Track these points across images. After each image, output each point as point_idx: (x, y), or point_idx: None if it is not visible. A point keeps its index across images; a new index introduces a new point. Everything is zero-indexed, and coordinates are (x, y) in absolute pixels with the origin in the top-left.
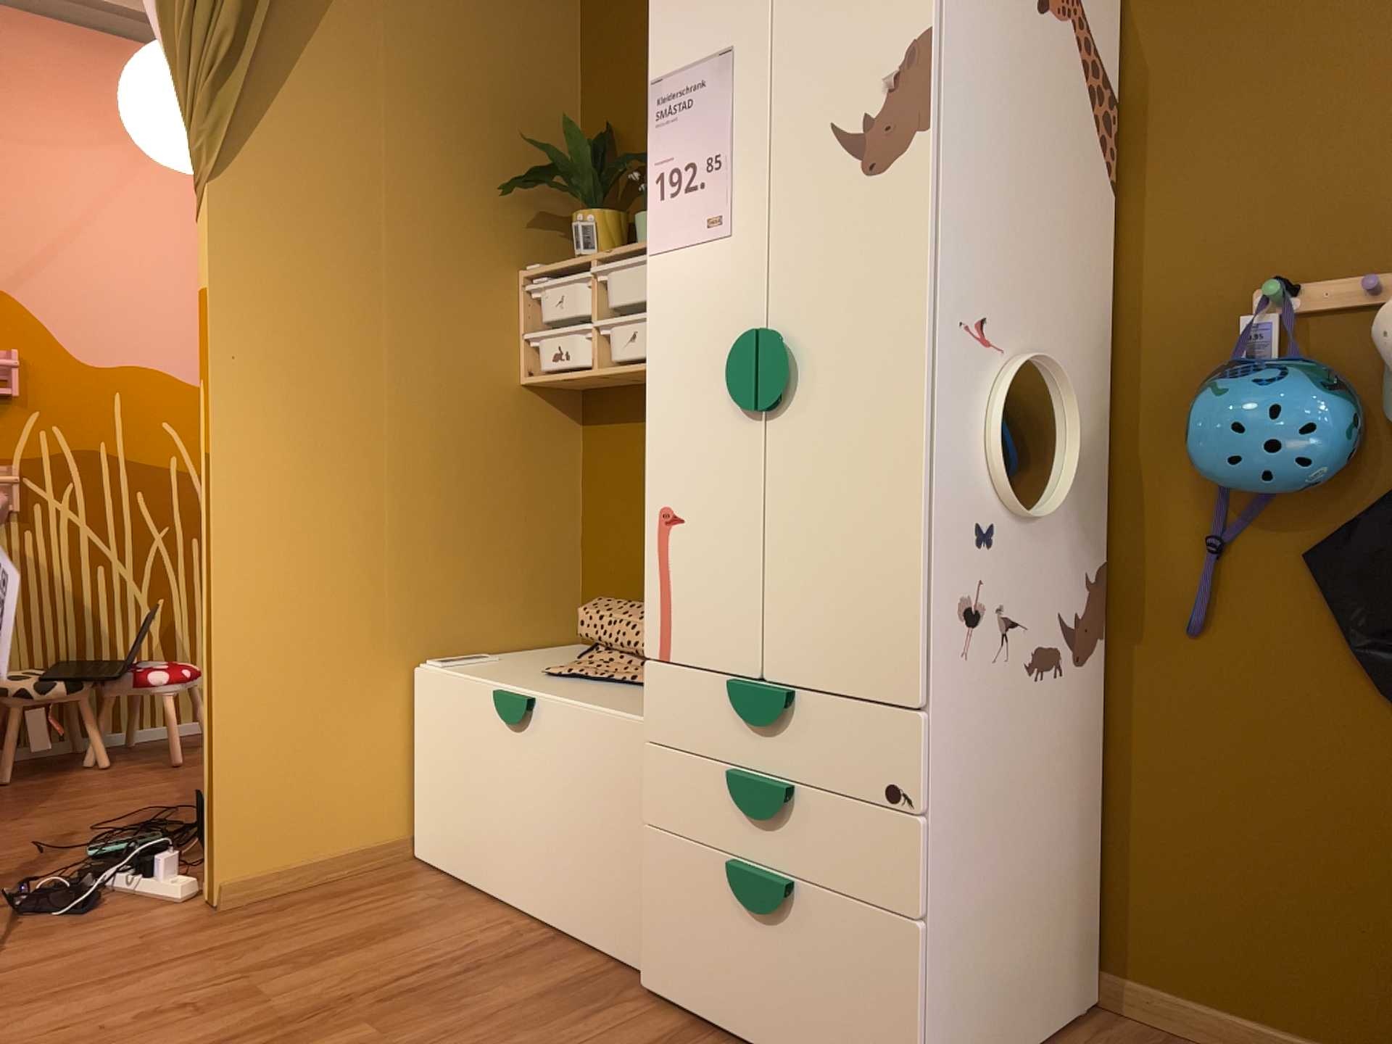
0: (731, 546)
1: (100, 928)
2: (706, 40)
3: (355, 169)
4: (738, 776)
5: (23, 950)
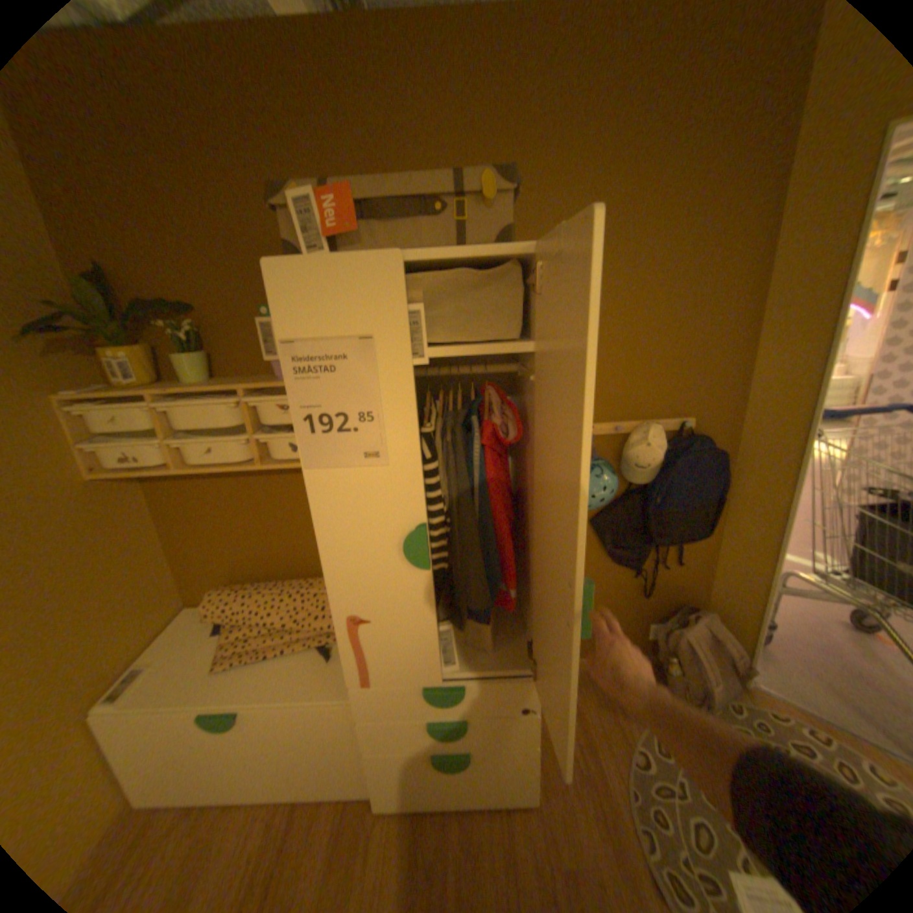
0: (412, 631)
1: None
2: (340, 321)
3: None
4: (435, 729)
5: None
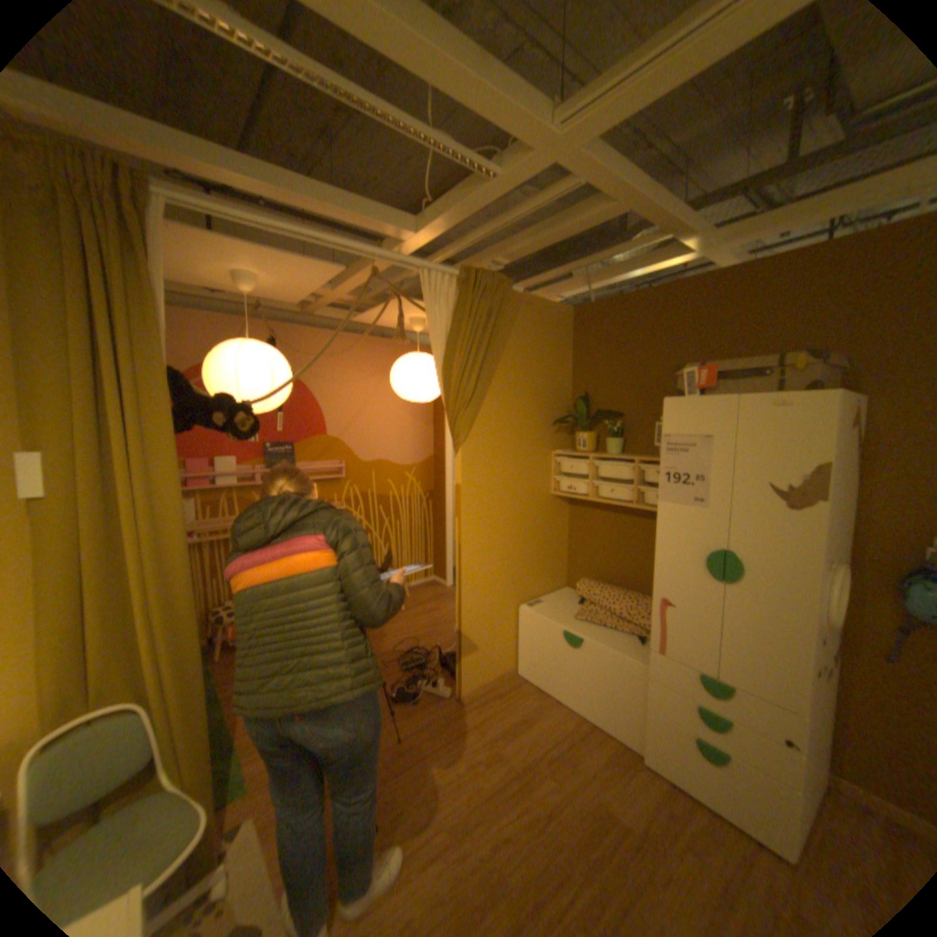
0: (702, 625)
1: (427, 713)
2: (696, 428)
3: (502, 427)
4: (704, 712)
5: (407, 726)
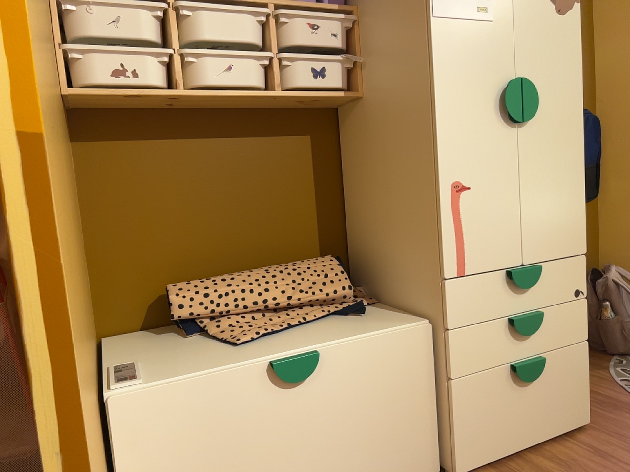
0: (503, 198)
1: None
2: None
3: None
4: (521, 318)
5: None
